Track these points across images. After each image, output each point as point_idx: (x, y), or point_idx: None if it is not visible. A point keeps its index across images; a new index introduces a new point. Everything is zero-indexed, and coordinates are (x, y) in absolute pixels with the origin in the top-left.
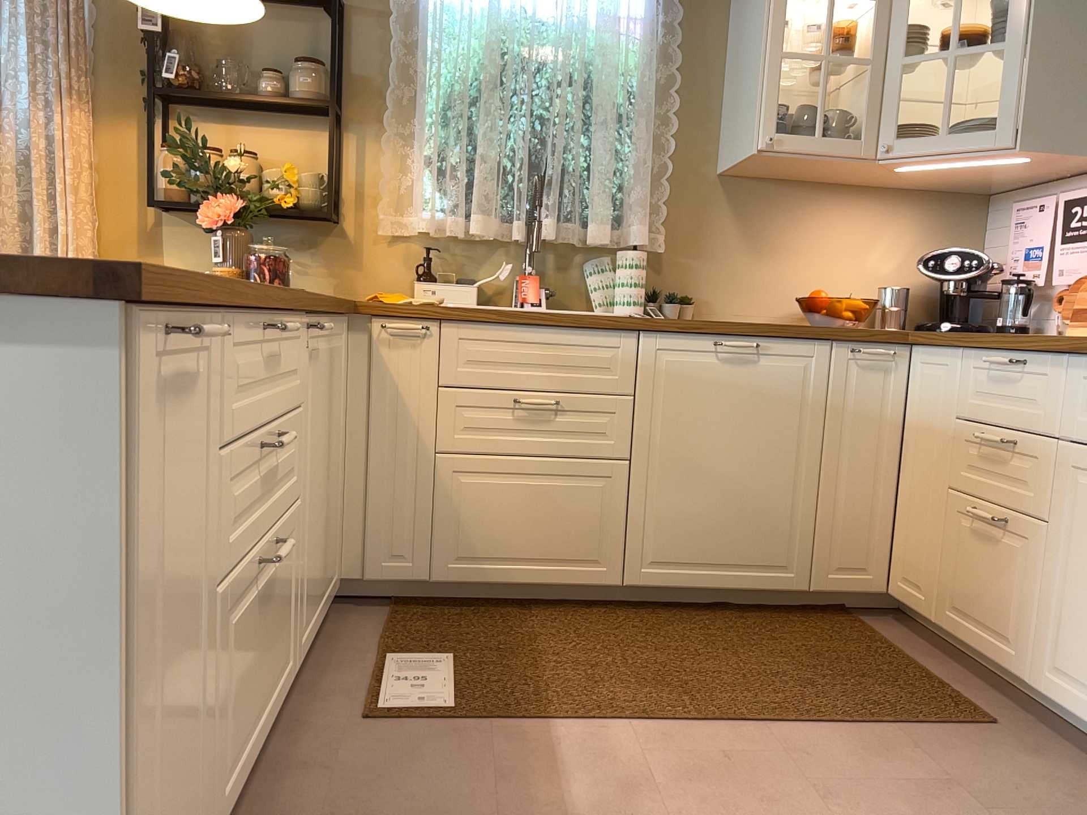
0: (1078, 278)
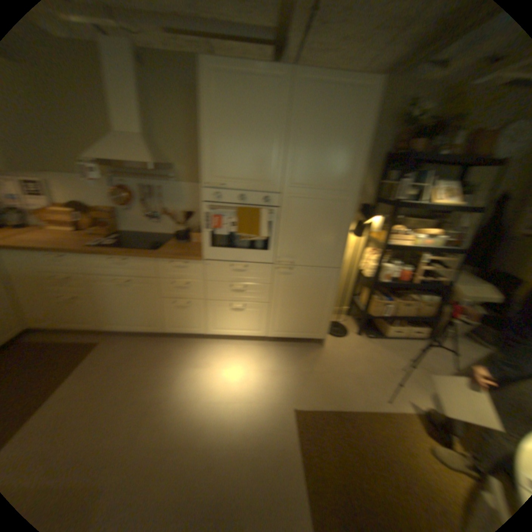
0: (44, 208)
